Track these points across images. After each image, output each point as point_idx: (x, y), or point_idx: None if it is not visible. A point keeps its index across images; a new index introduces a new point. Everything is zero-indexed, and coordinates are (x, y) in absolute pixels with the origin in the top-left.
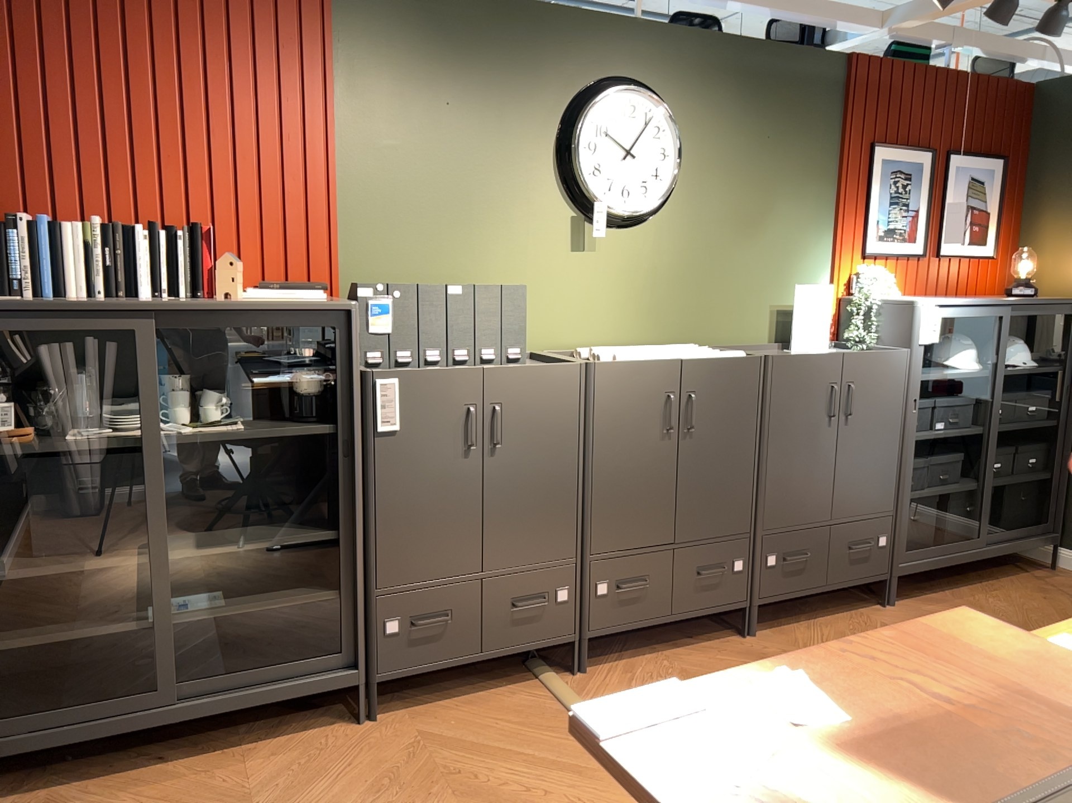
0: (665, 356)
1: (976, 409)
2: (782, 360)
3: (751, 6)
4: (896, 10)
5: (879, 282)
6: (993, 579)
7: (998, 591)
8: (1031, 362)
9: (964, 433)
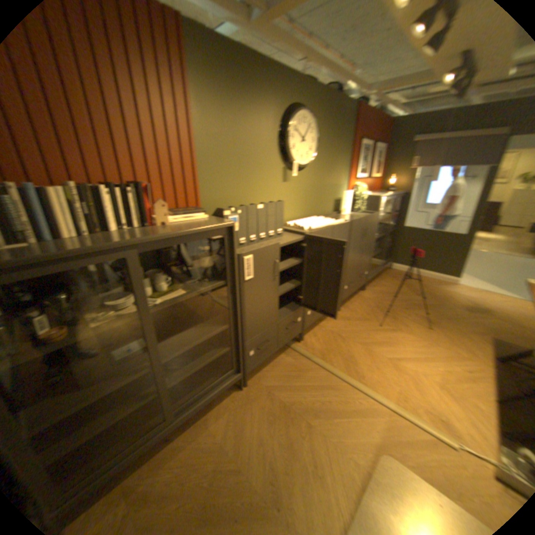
0: (325, 225)
1: (382, 227)
2: (355, 221)
3: (339, 74)
4: (376, 82)
5: (361, 188)
6: (380, 275)
7: (385, 279)
8: (392, 211)
9: (382, 235)
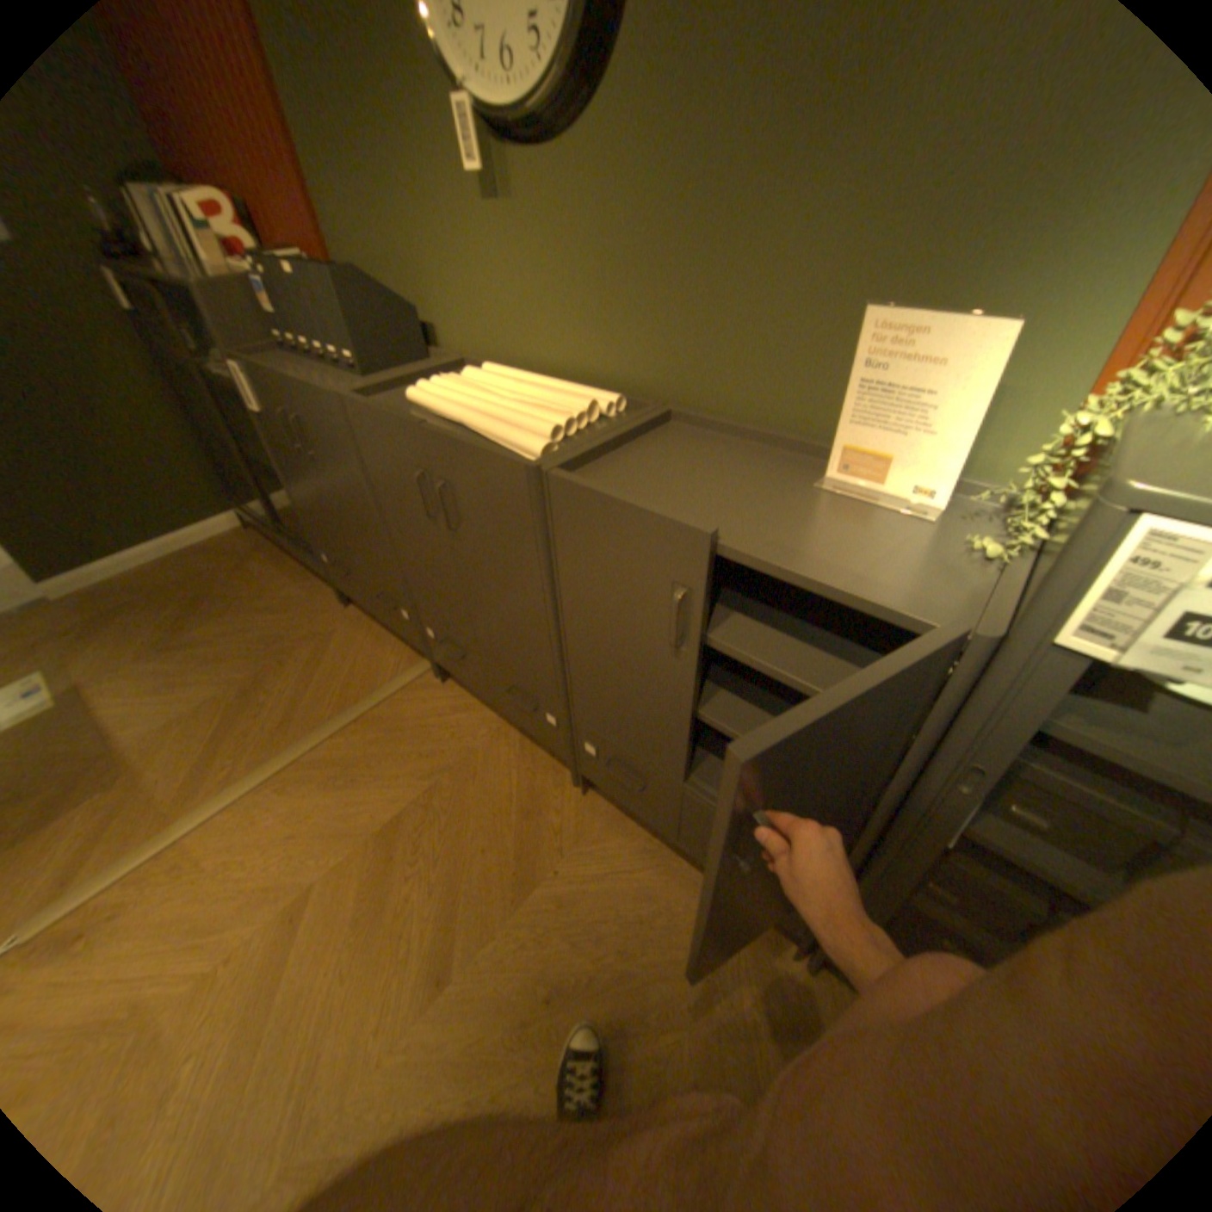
0: (447, 412)
1: None
2: (563, 488)
3: None
4: None
5: None
6: None
7: None
8: None
9: None
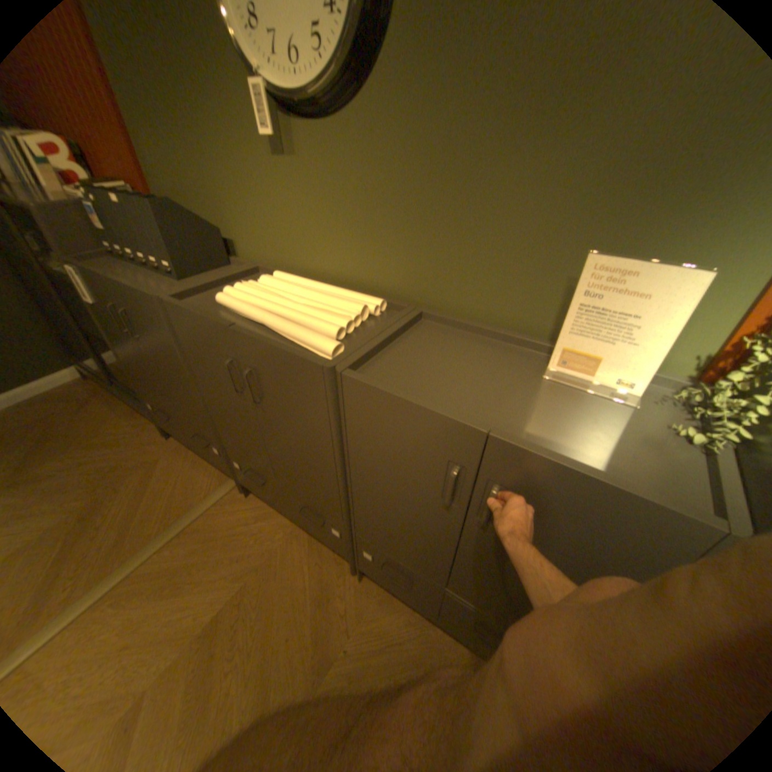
0: (252, 313)
1: None
2: (356, 385)
3: None
4: None
5: None
6: None
7: None
8: None
9: None
